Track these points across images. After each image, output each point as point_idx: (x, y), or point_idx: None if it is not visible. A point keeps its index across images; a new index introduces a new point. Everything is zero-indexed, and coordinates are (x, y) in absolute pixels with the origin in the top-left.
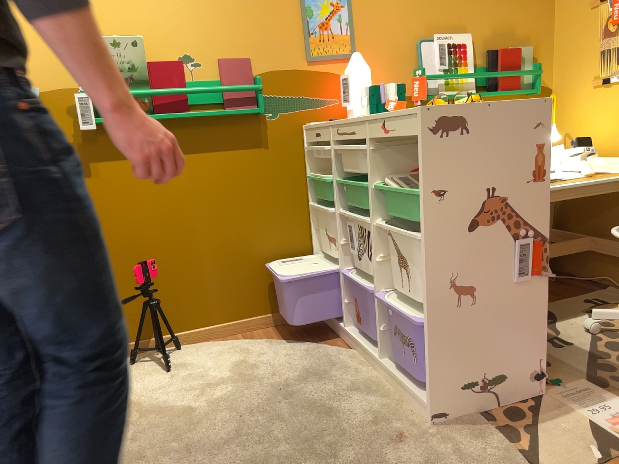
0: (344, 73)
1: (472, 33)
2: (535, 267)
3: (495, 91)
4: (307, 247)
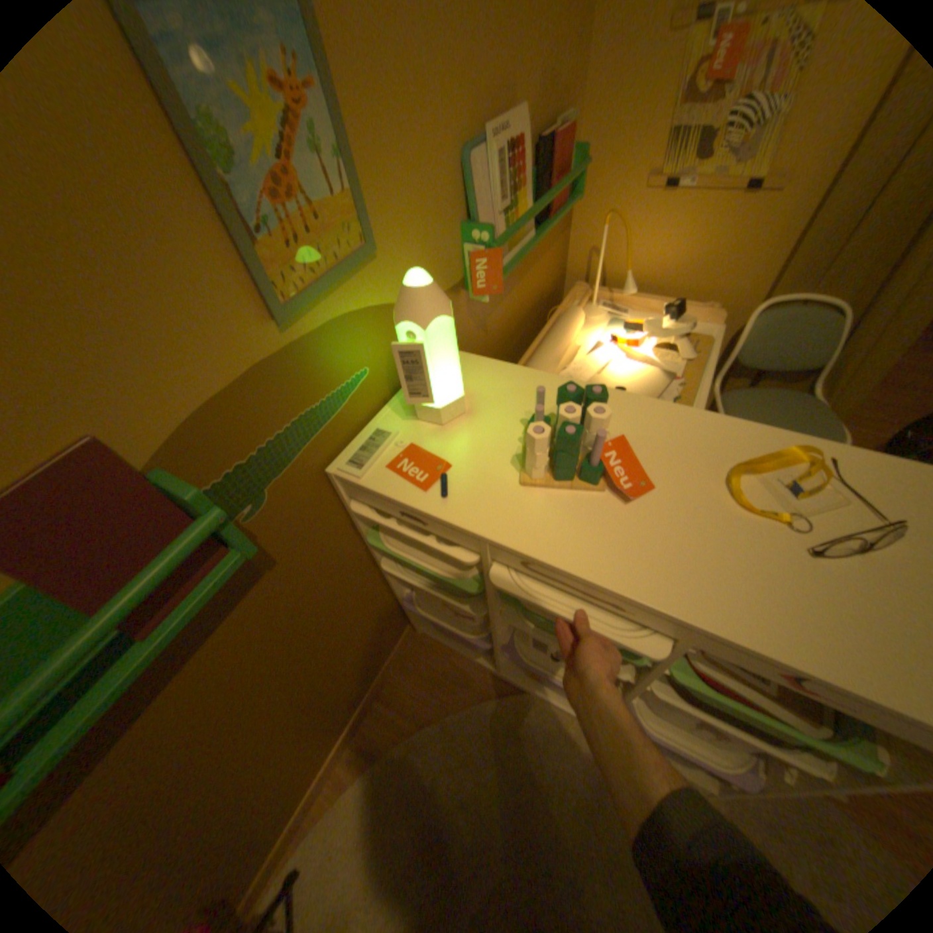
0: (363, 302)
1: (524, 97)
2: None
3: (548, 217)
4: (385, 598)
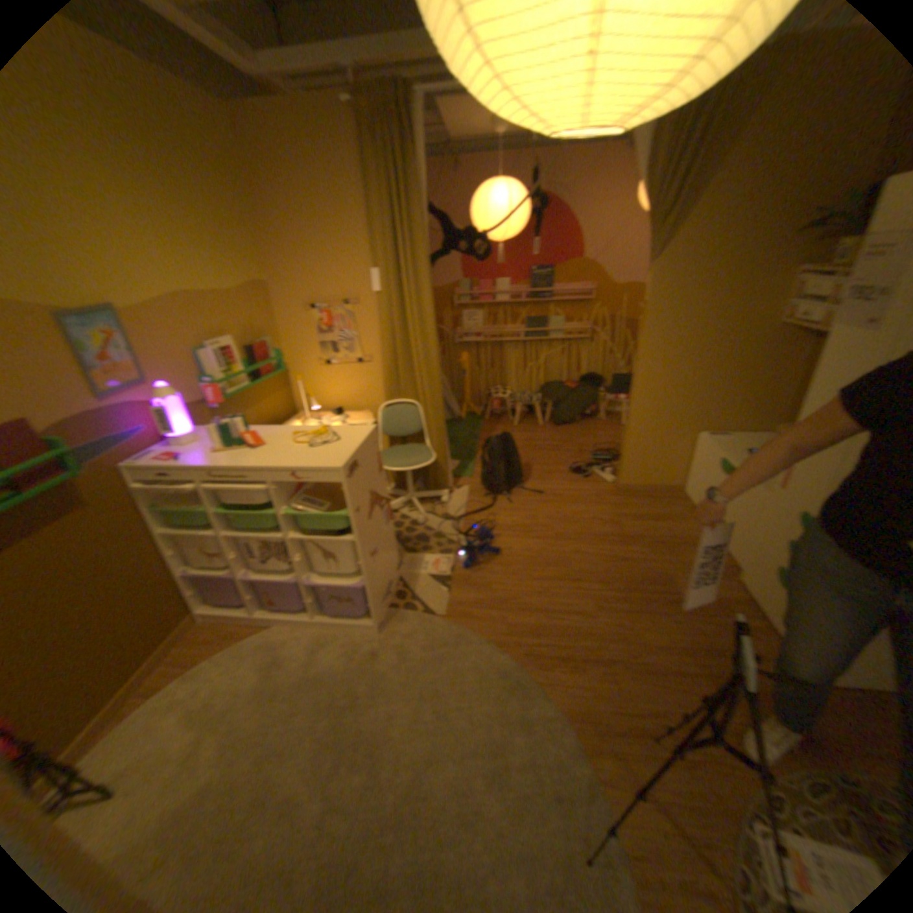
0: (142, 399)
1: (231, 335)
2: (390, 517)
3: (262, 378)
4: (166, 575)
